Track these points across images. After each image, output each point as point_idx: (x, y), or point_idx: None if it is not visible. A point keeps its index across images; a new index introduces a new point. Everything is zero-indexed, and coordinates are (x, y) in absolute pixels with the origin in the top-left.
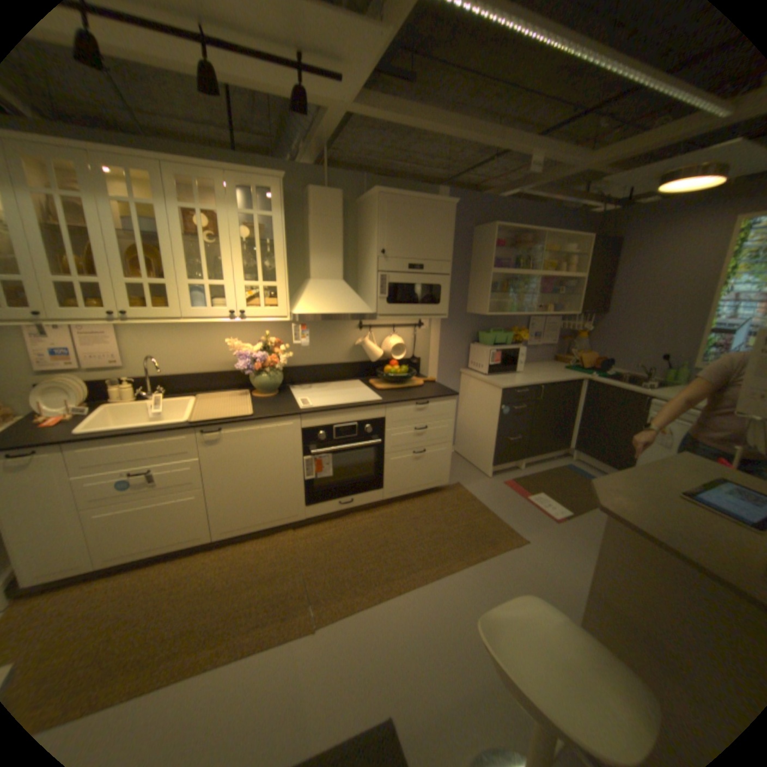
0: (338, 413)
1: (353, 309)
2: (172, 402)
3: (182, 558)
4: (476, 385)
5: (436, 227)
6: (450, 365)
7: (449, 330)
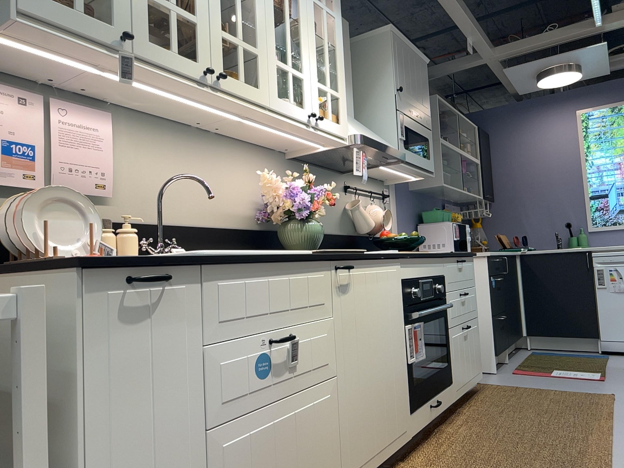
0: (421, 262)
1: (389, 145)
2: None
3: None
4: None
5: (421, 81)
6: None
7: (403, 207)
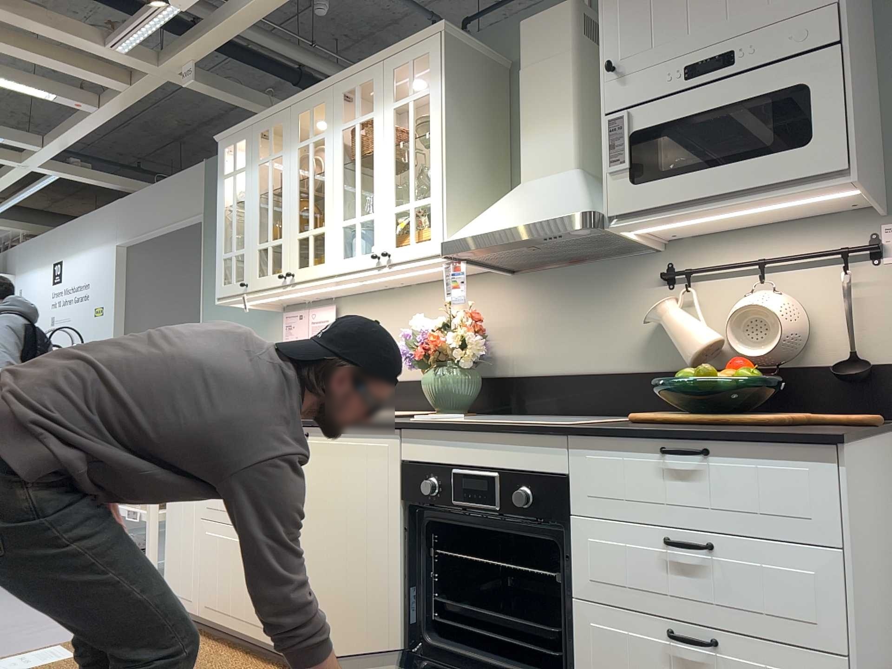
0: (461, 439)
1: (547, 213)
2: None
3: (260, 661)
4: None
5: None
6: None
7: None
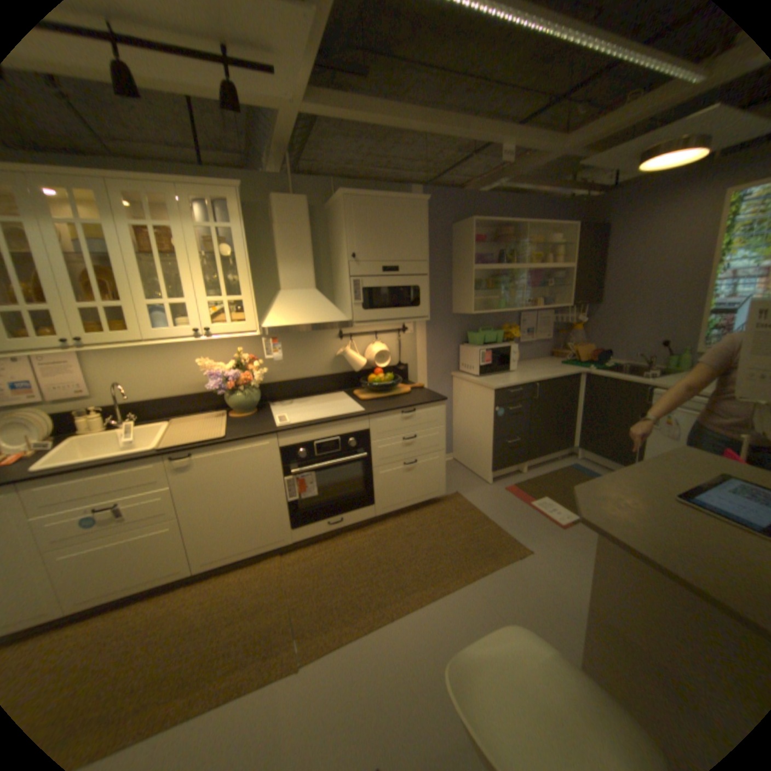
0: (317, 428)
1: (326, 318)
2: (144, 429)
3: (161, 595)
4: (468, 388)
5: (408, 226)
6: (439, 369)
7: (436, 332)
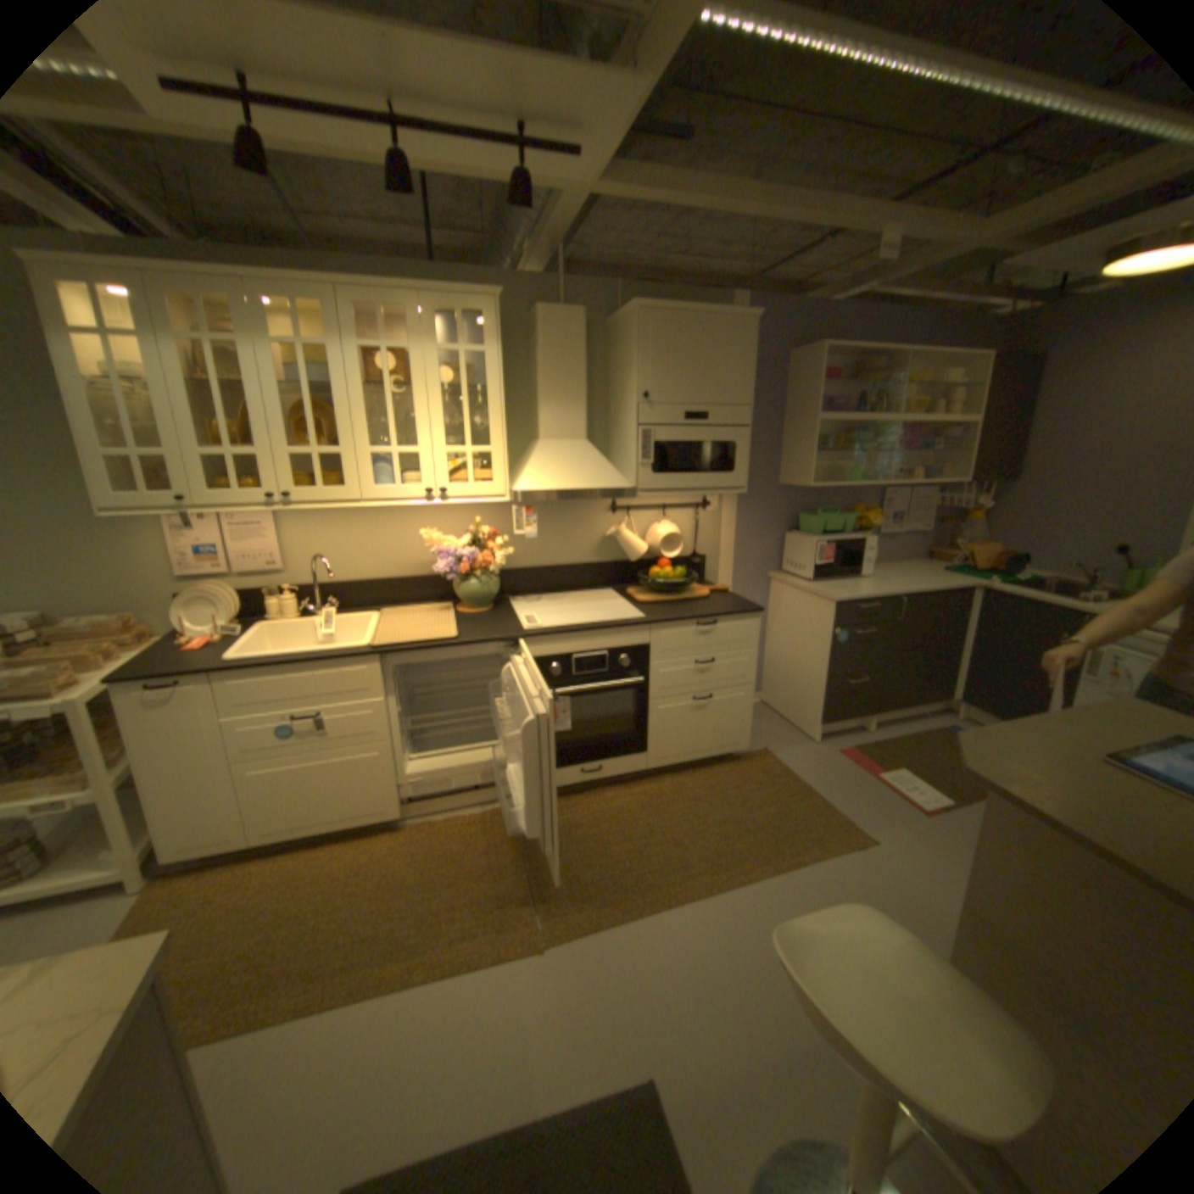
0: (579, 637)
1: (601, 483)
2: (349, 620)
3: (362, 839)
4: (795, 597)
5: (727, 355)
6: (752, 567)
7: (751, 511)
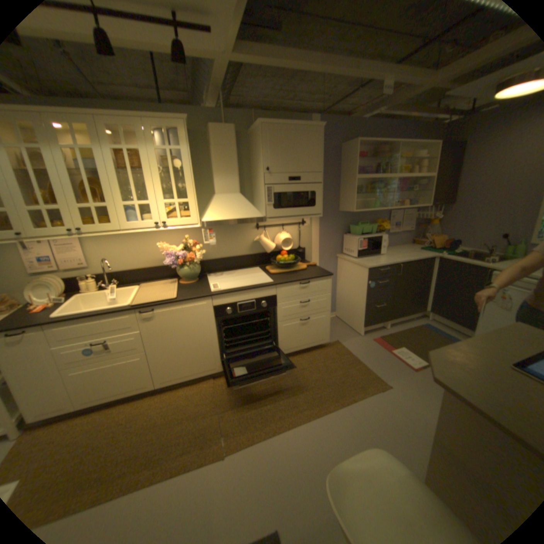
0: (240, 293)
1: (247, 215)
2: (123, 290)
3: (135, 401)
4: (349, 266)
5: (308, 146)
6: (328, 252)
7: (326, 225)
